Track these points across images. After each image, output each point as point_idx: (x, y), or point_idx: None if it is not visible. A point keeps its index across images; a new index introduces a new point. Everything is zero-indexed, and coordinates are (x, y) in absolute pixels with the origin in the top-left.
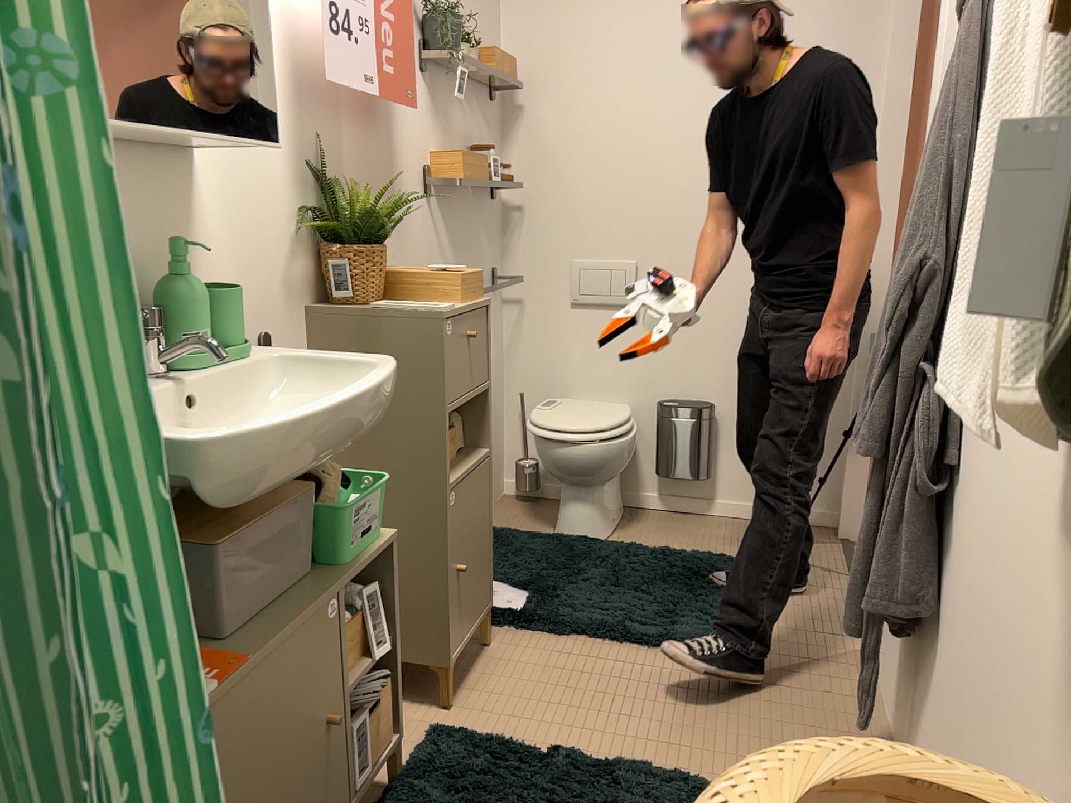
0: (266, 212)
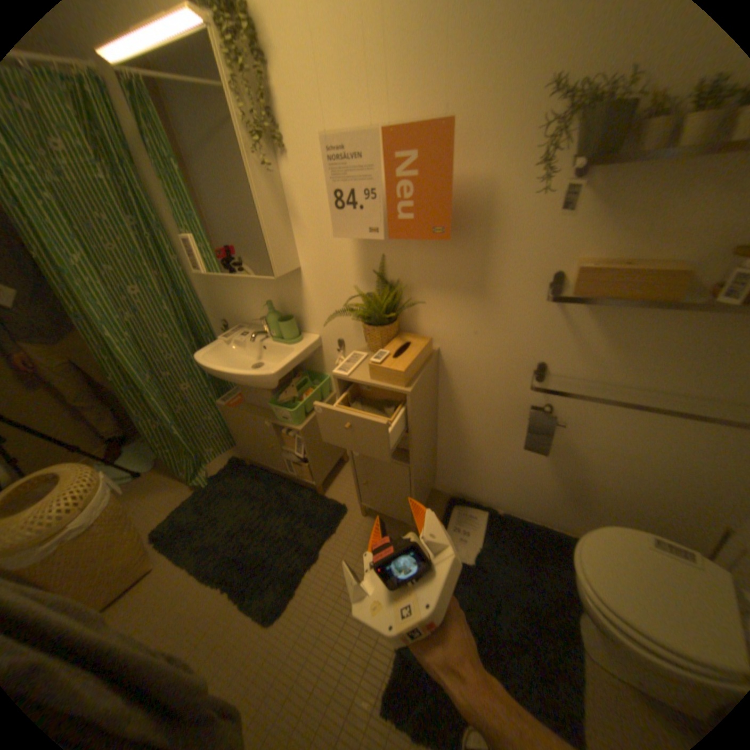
0: (337, 291)
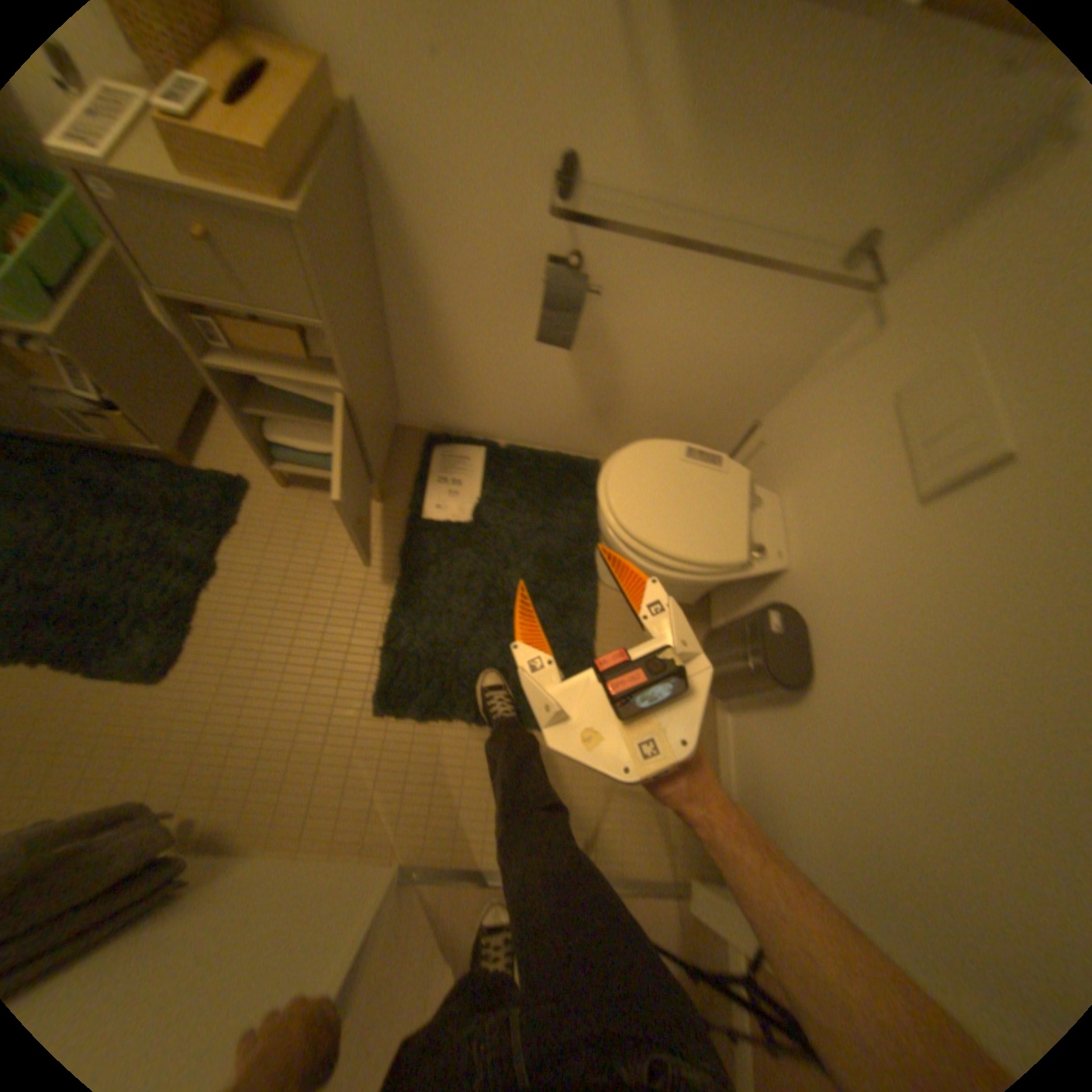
0: None
